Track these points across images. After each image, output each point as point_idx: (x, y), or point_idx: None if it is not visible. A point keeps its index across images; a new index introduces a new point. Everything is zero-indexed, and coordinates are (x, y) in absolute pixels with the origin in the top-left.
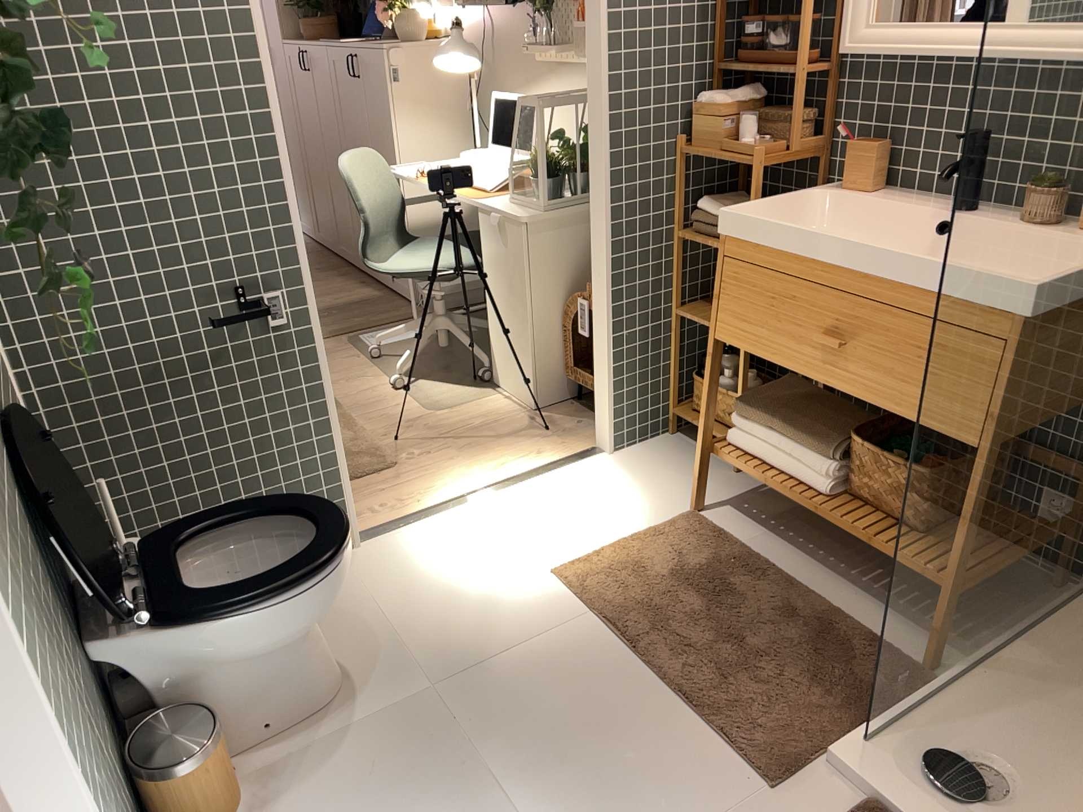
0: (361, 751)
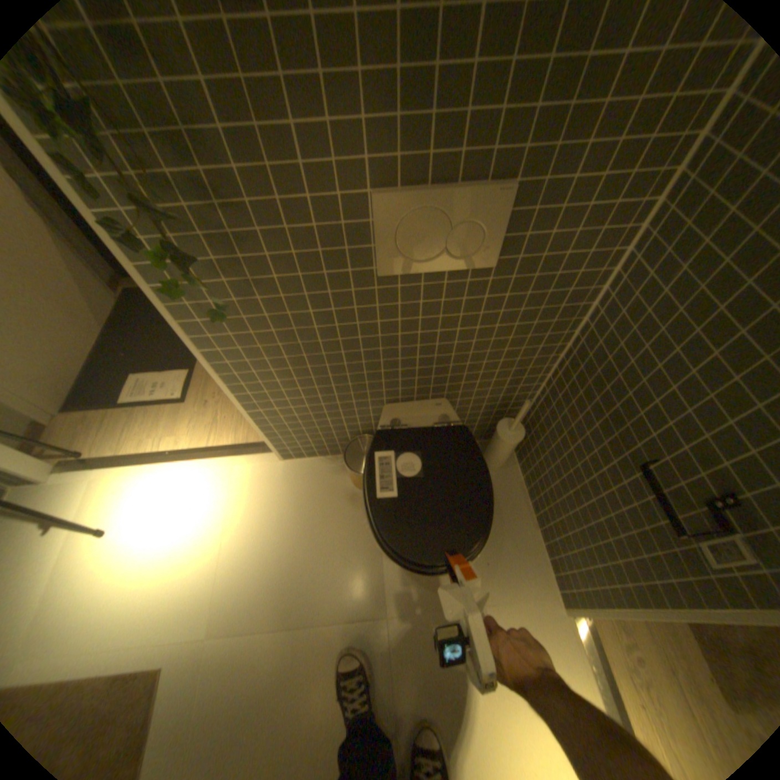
0: (359, 558)
